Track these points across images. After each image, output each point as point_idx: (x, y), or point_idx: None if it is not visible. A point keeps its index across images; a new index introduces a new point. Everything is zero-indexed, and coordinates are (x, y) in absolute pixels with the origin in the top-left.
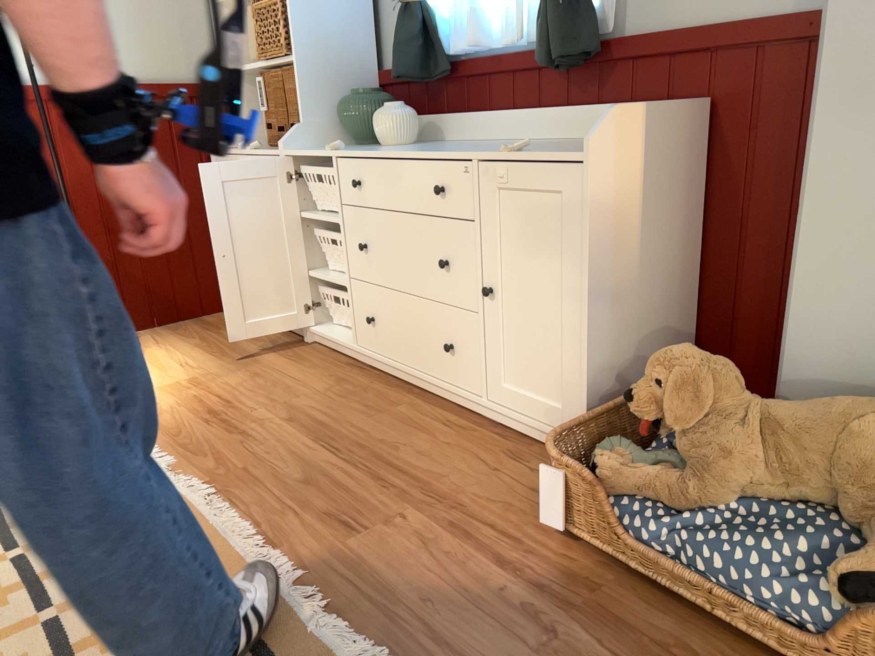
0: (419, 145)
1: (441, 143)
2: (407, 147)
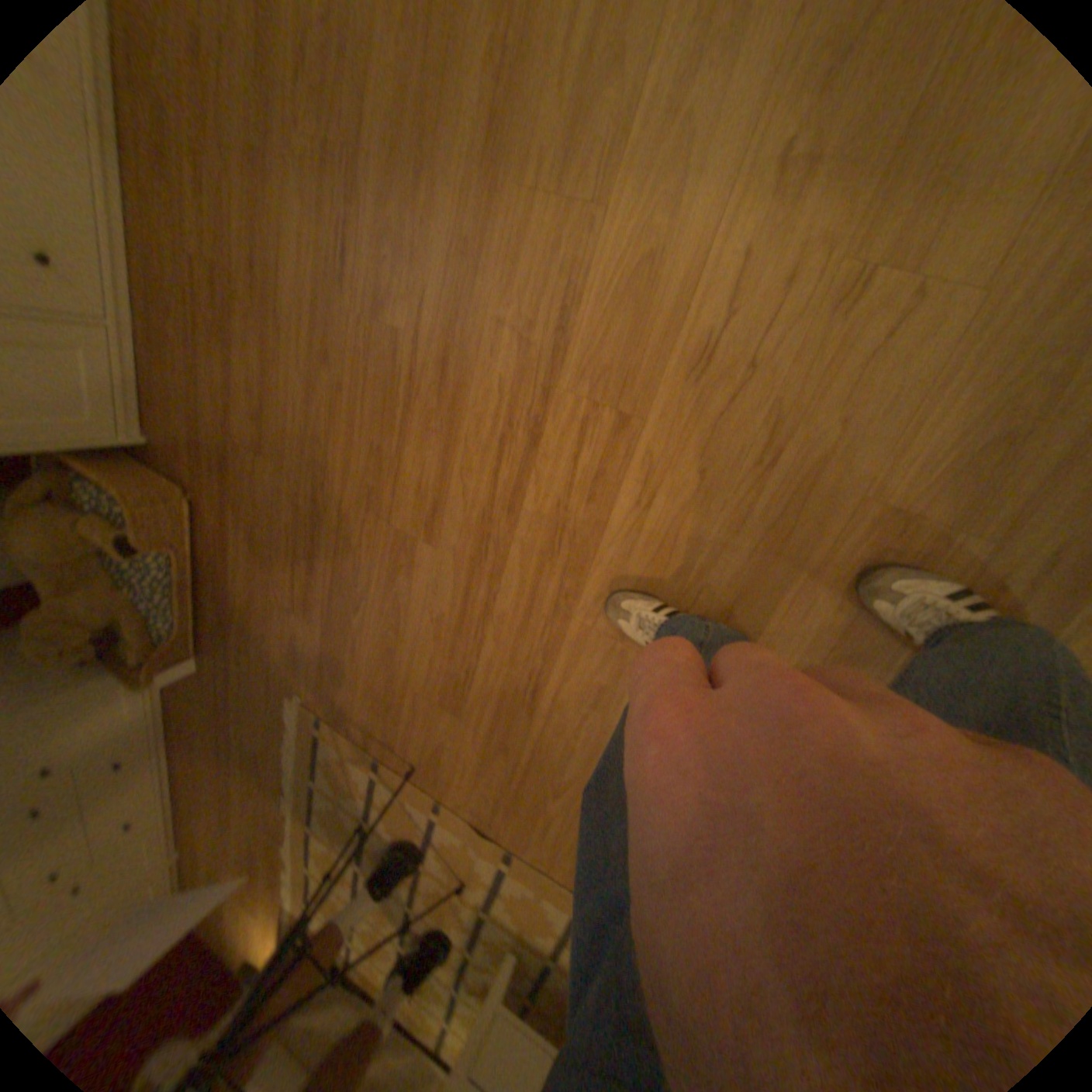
0: None
1: None
2: None
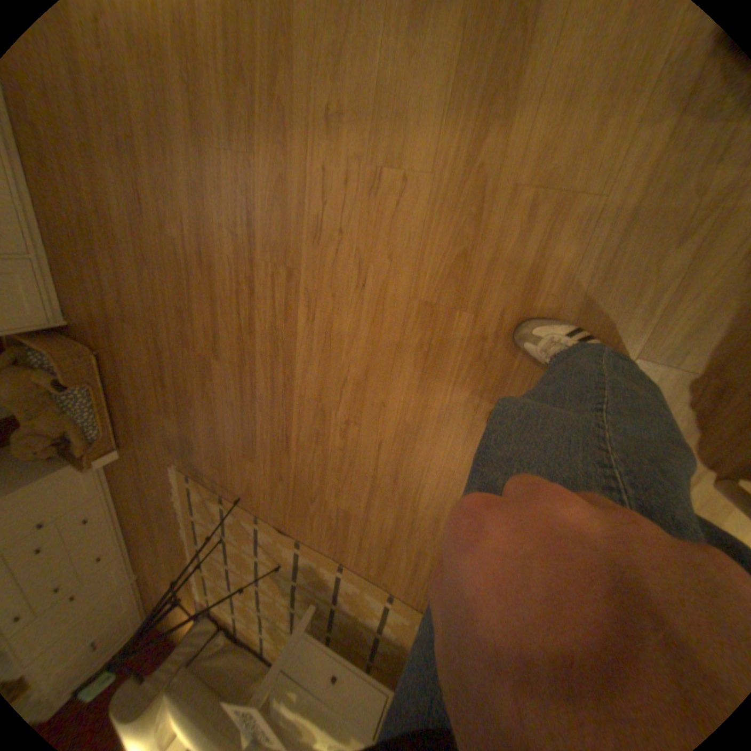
0: None
1: None
2: None
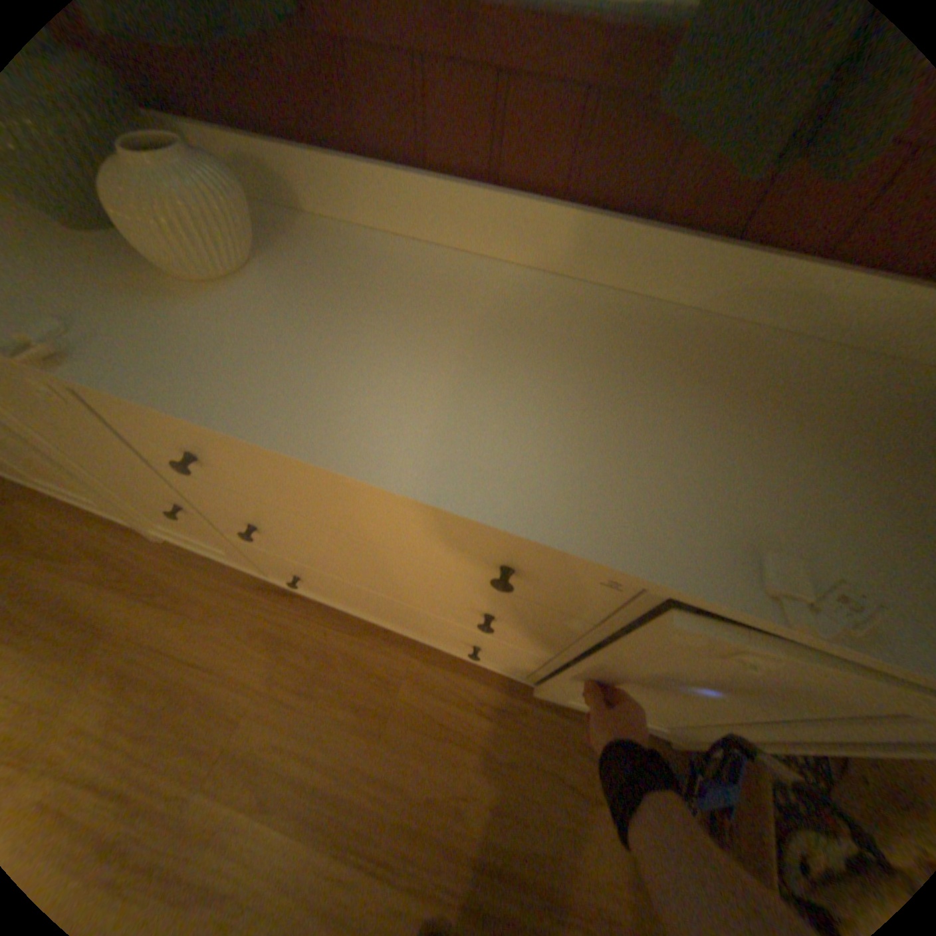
0: (285, 274)
1: (319, 240)
2: (264, 293)
